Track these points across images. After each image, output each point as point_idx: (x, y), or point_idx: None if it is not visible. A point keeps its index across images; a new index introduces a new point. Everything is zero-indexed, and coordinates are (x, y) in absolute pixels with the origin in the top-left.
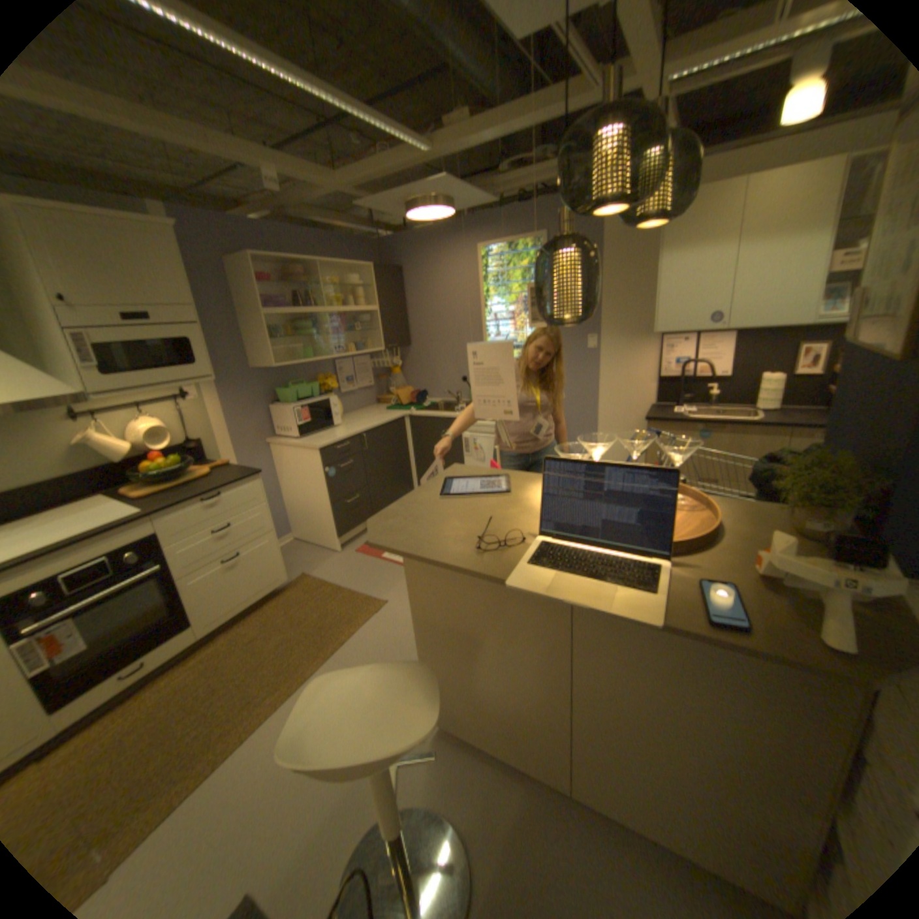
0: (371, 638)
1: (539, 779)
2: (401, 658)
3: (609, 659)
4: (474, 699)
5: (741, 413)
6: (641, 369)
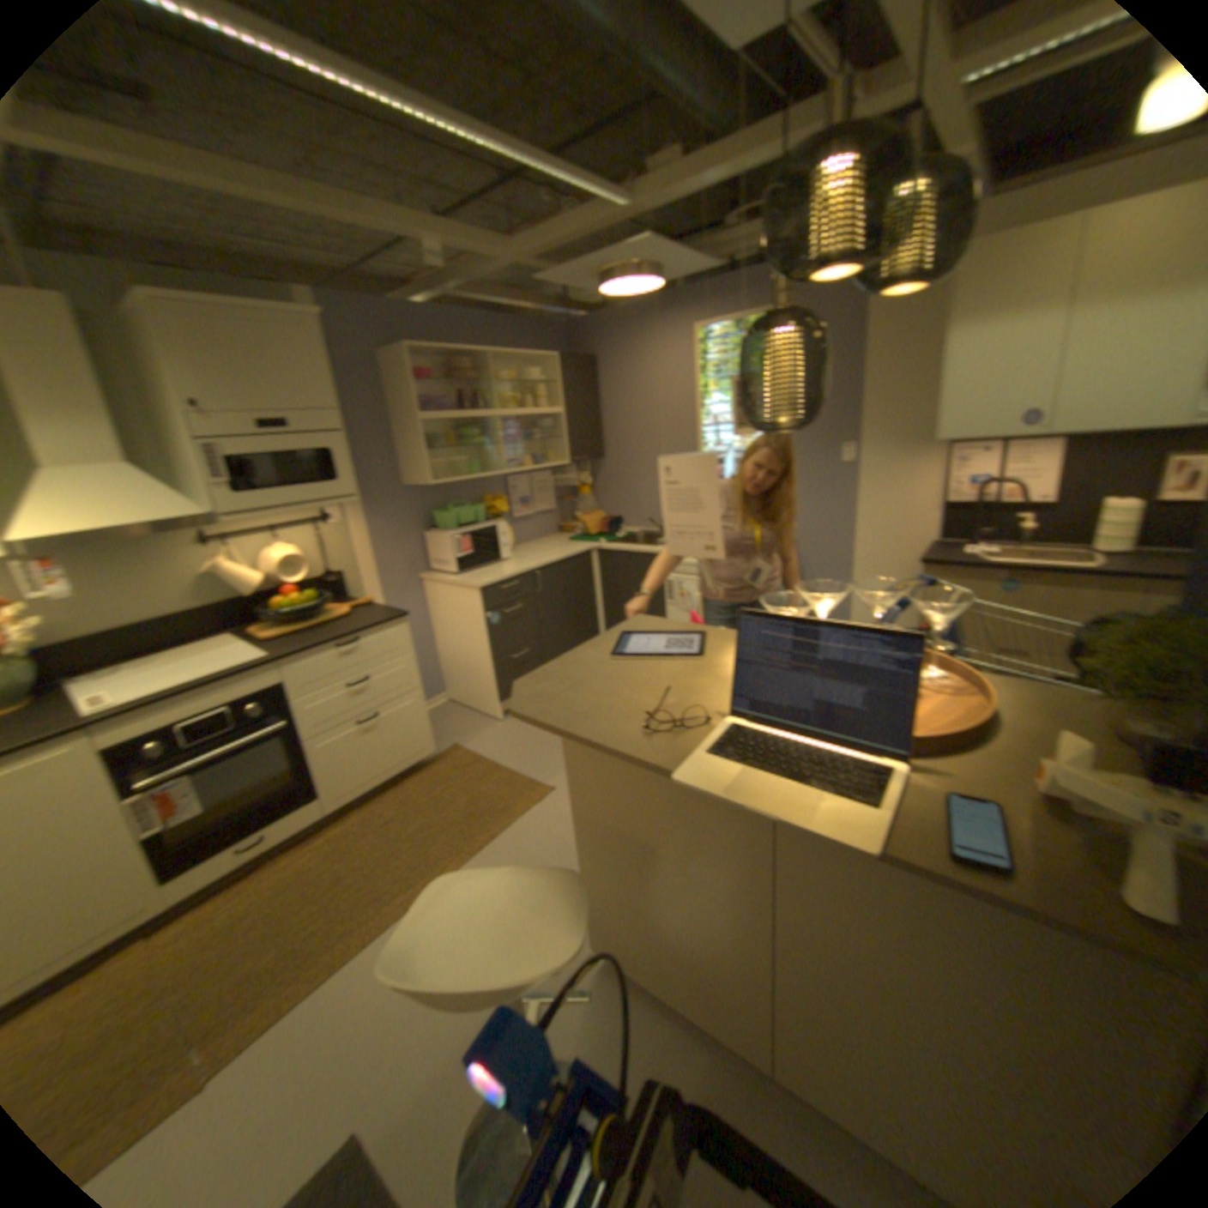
0: (529, 835)
1: (730, 1047)
2: (564, 864)
3: (824, 893)
4: (646, 927)
5: (1069, 556)
6: (917, 491)
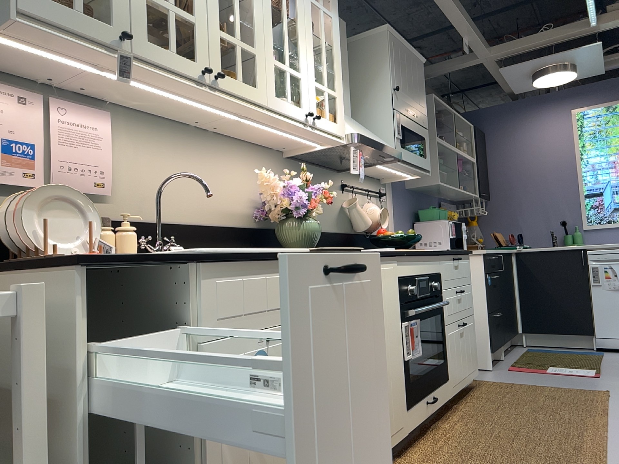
0: None
1: None
2: None
3: None
4: None
5: None
6: None
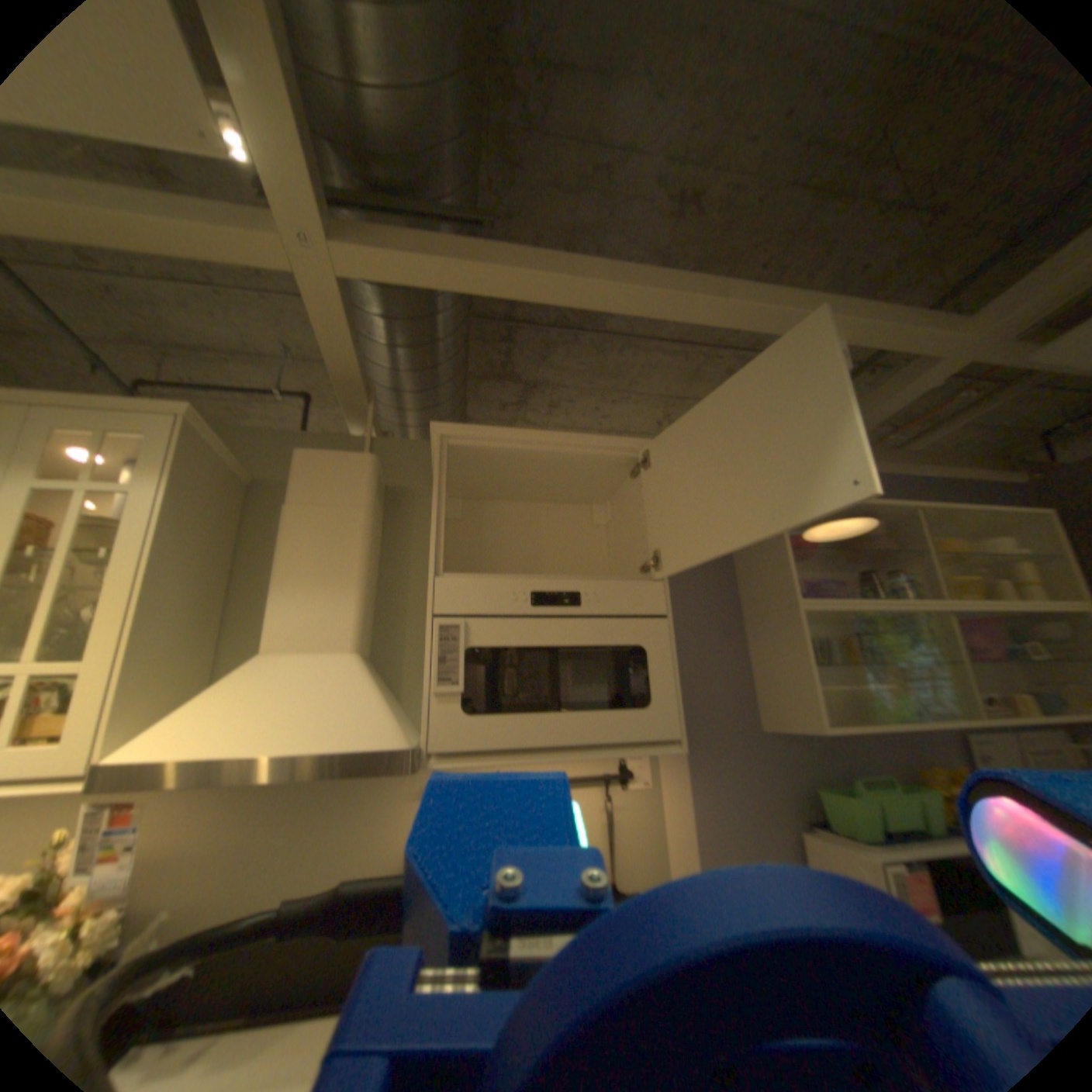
0: None
1: None
2: None
3: None
4: None
5: None
6: None
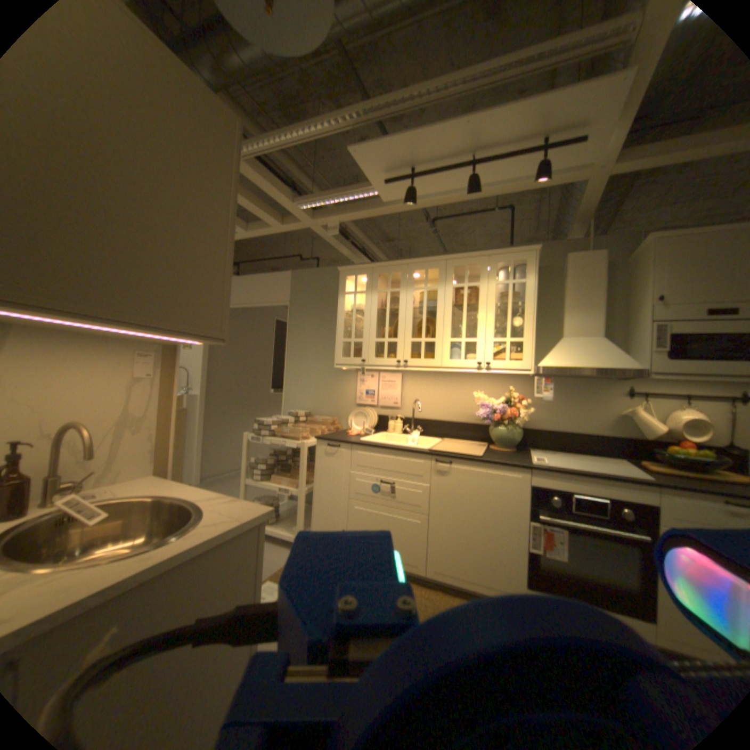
0: None
1: None
2: None
3: None
4: None
5: None
6: None
